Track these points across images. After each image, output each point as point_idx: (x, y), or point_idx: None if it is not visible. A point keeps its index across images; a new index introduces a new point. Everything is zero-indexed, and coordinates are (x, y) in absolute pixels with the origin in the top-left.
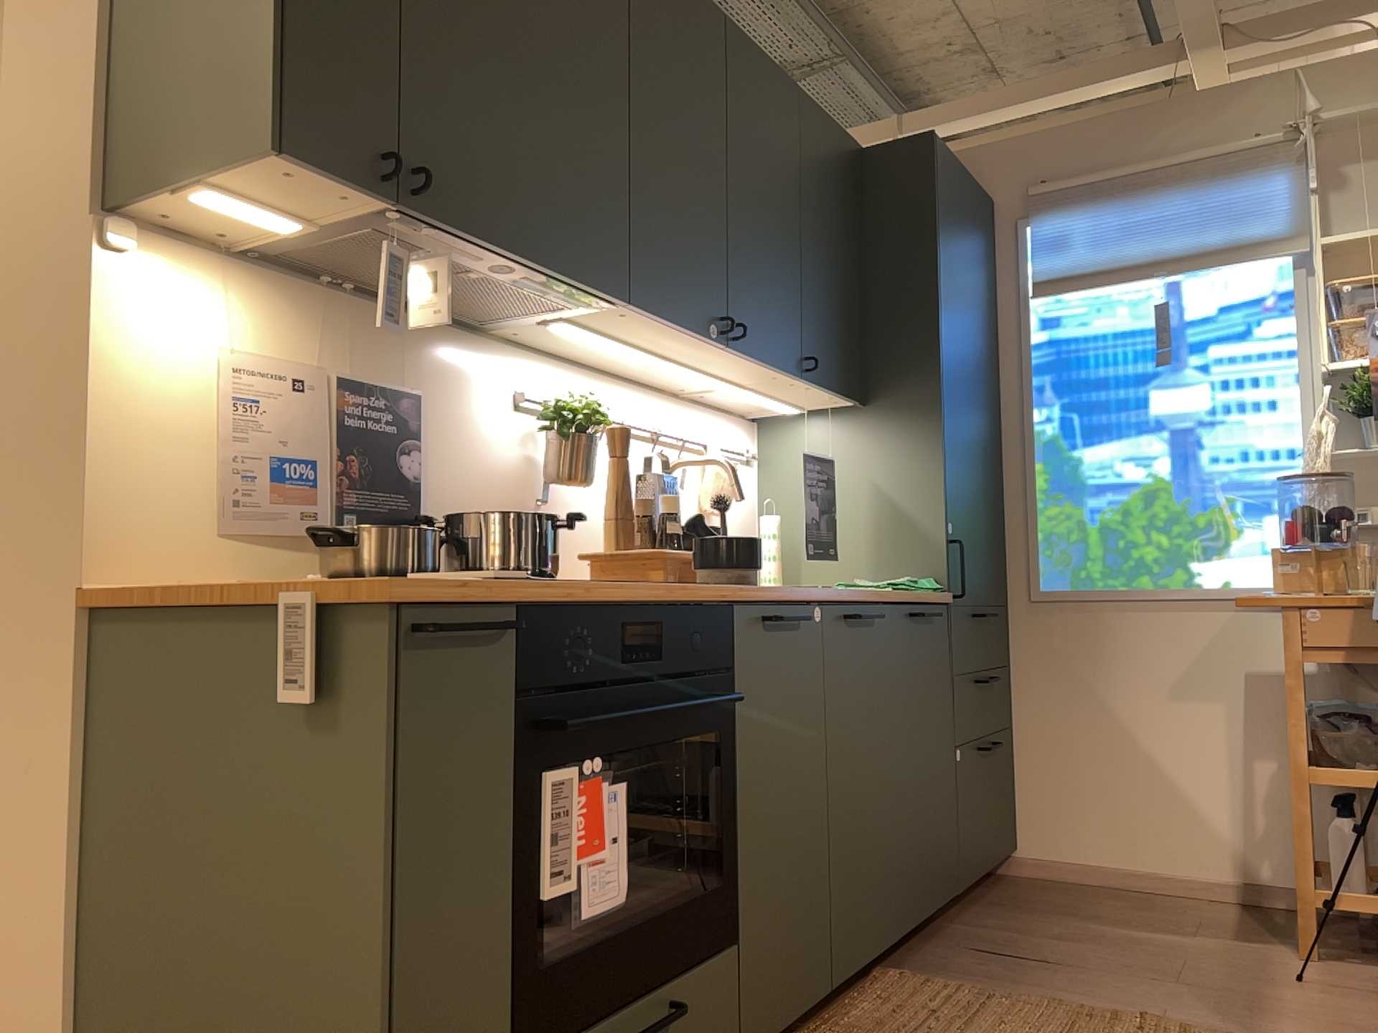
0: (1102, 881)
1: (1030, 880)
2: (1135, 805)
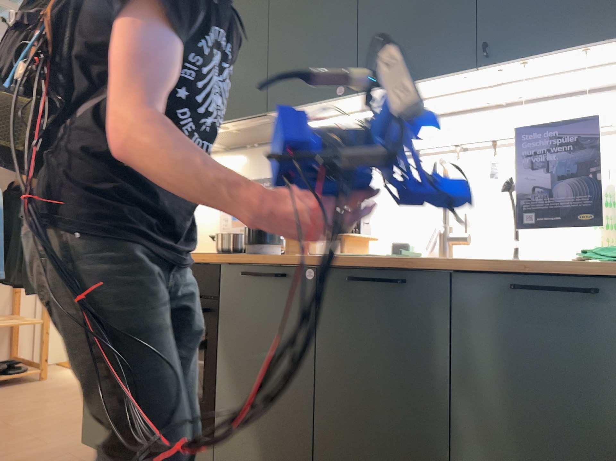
0: None
1: None
2: None
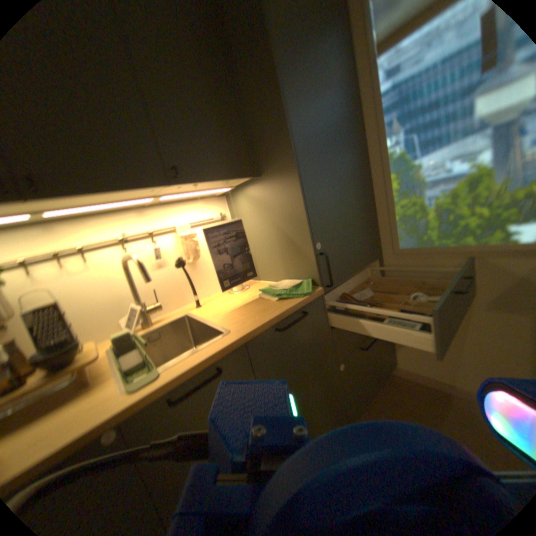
0: (441, 389)
1: (402, 382)
2: (460, 360)
